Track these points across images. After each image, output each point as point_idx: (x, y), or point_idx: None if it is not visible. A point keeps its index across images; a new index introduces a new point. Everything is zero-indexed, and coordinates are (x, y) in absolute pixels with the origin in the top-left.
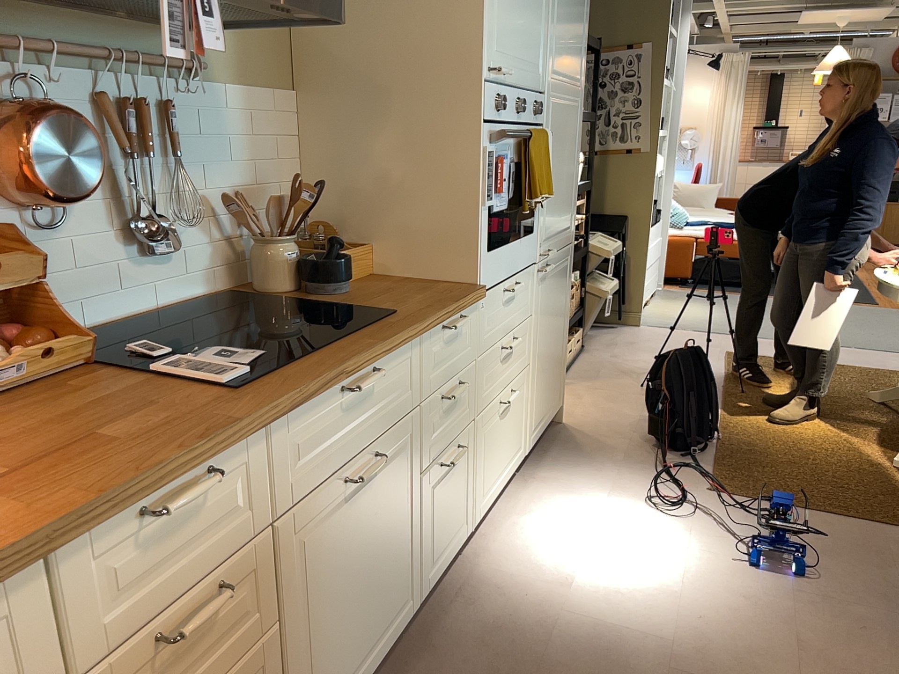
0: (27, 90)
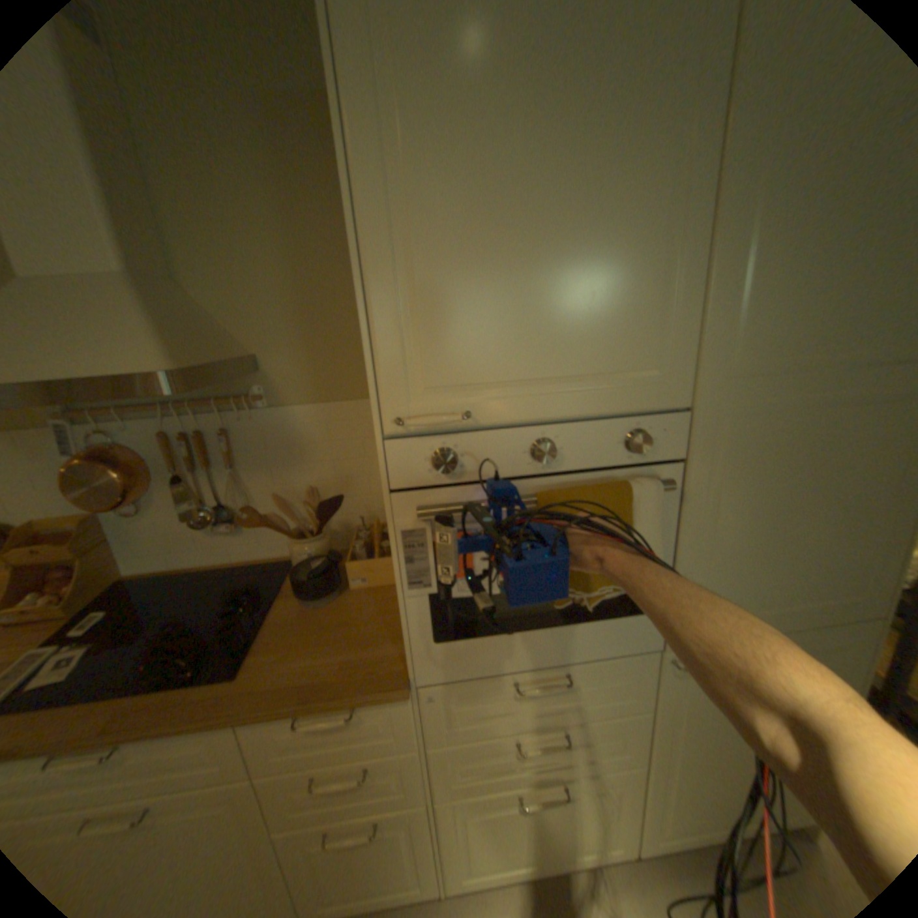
0: (100, 438)
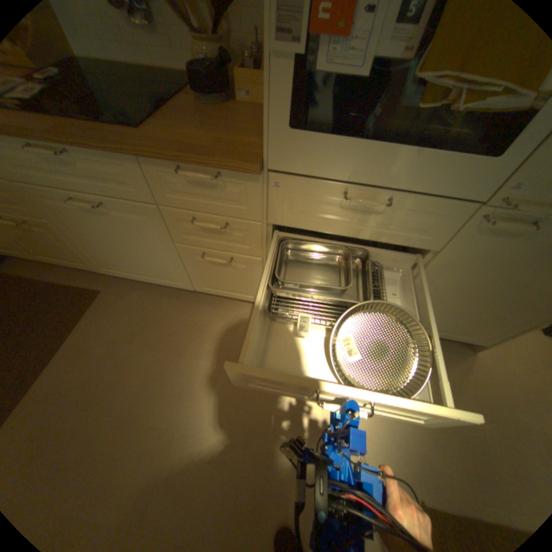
0: None
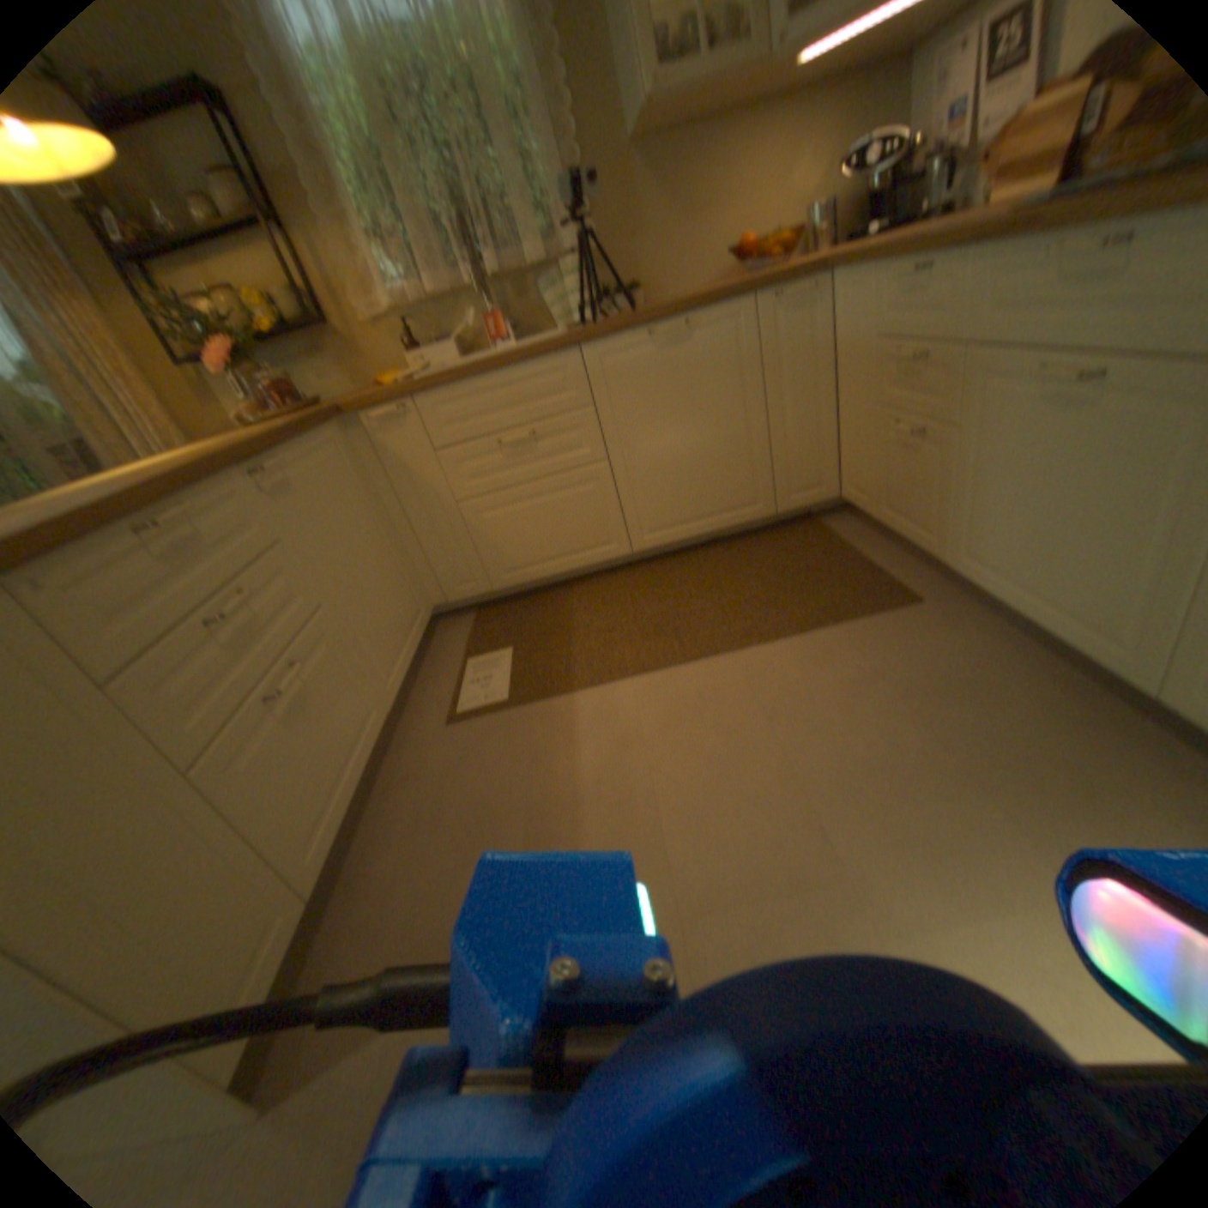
0: None
